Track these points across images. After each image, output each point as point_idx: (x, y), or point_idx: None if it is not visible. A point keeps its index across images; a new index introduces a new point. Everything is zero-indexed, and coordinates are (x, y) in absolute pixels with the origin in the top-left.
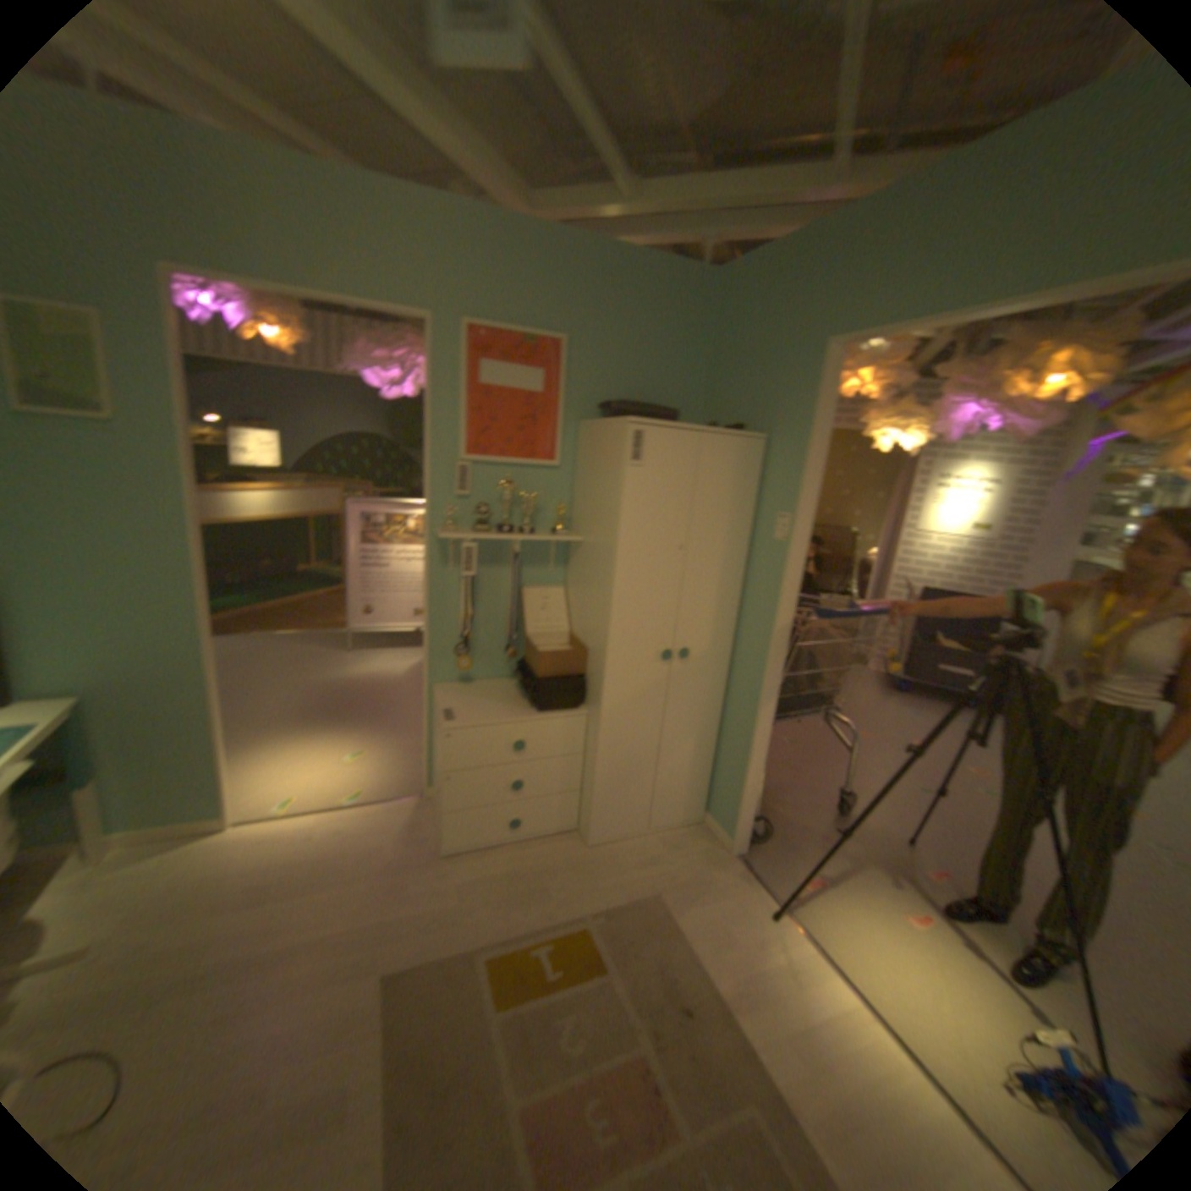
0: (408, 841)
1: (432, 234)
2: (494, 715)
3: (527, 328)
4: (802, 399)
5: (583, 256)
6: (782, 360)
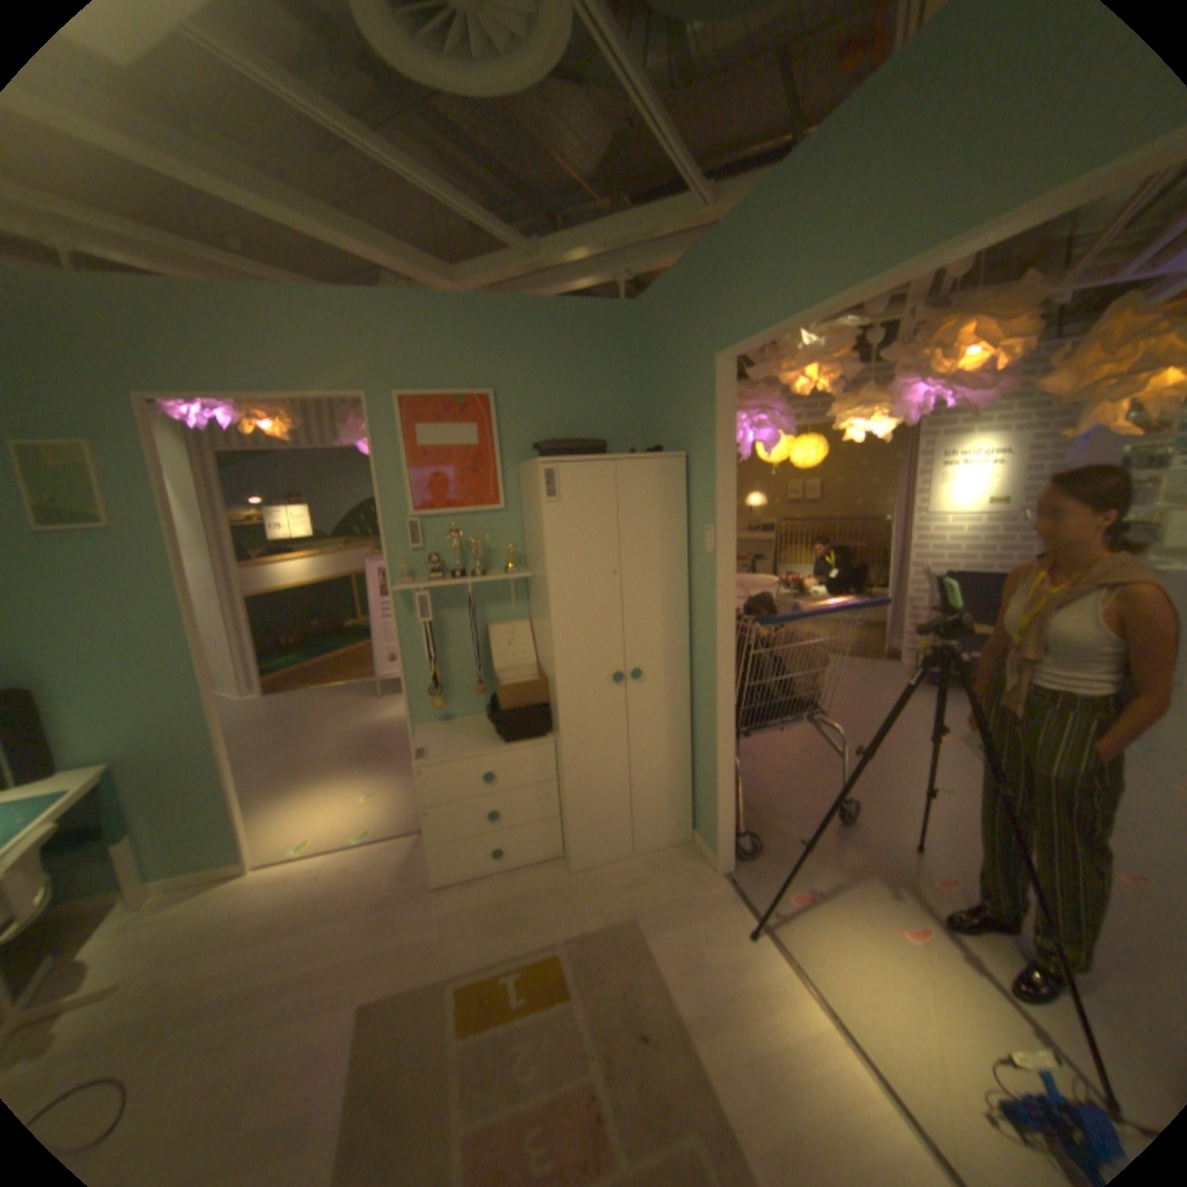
0: (401, 878)
1: (353, 326)
2: (461, 752)
3: (452, 391)
4: (705, 415)
5: (495, 317)
6: (686, 380)
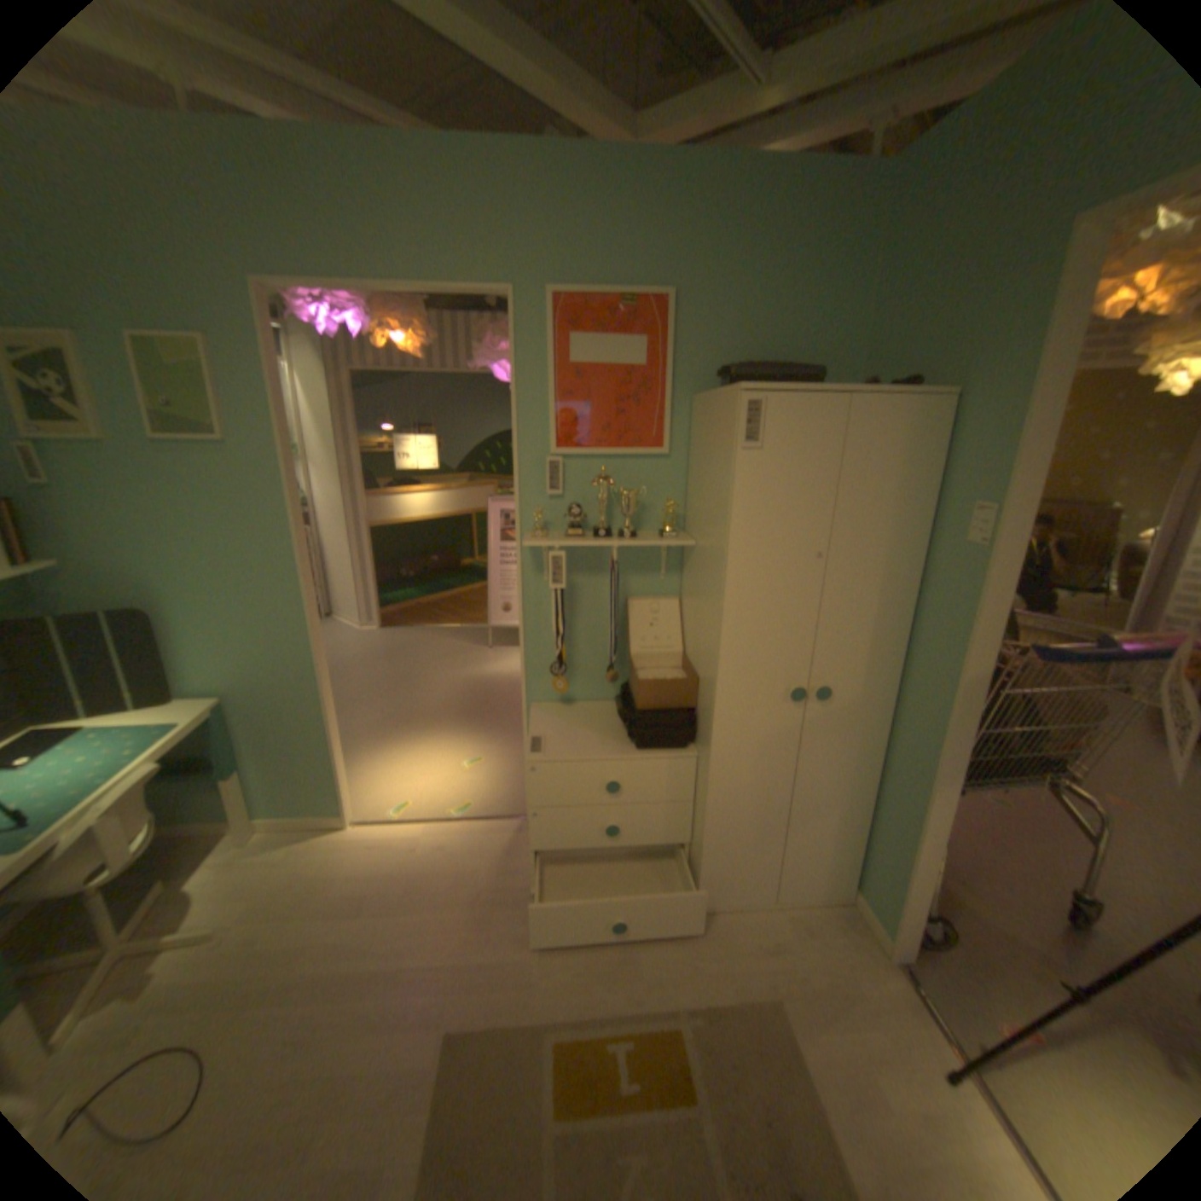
0: (500, 871)
1: (505, 190)
2: (583, 750)
3: (621, 287)
4: (1021, 325)
5: (691, 180)
6: (987, 270)
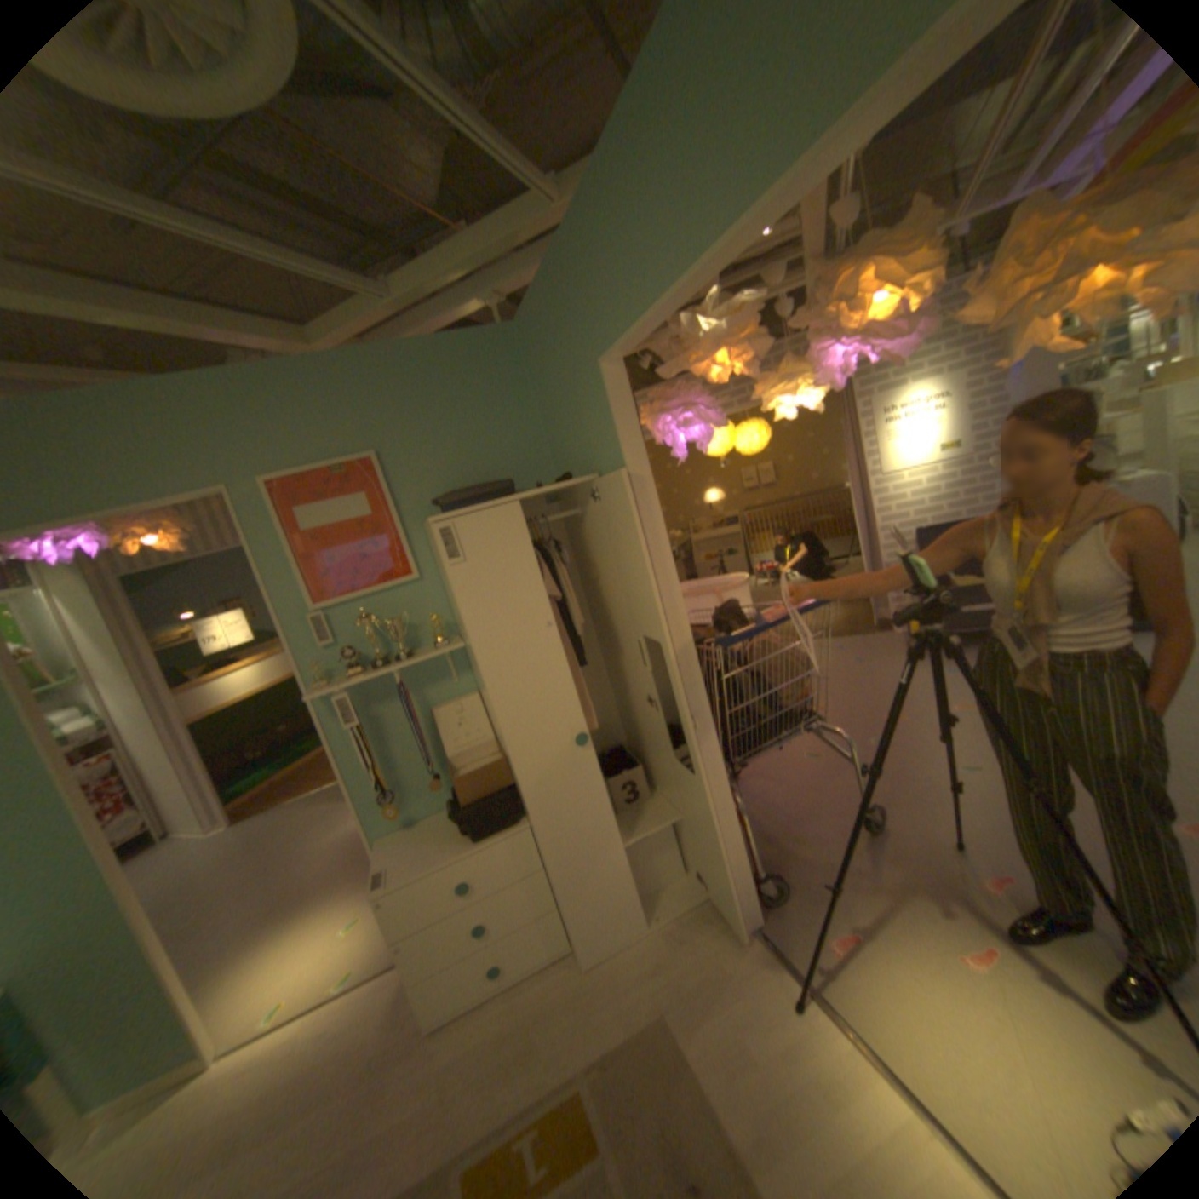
0: (389, 1026)
1: (193, 413)
2: (424, 866)
3: (327, 461)
4: (606, 428)
5: (359, 370)
6: (580, 394)
